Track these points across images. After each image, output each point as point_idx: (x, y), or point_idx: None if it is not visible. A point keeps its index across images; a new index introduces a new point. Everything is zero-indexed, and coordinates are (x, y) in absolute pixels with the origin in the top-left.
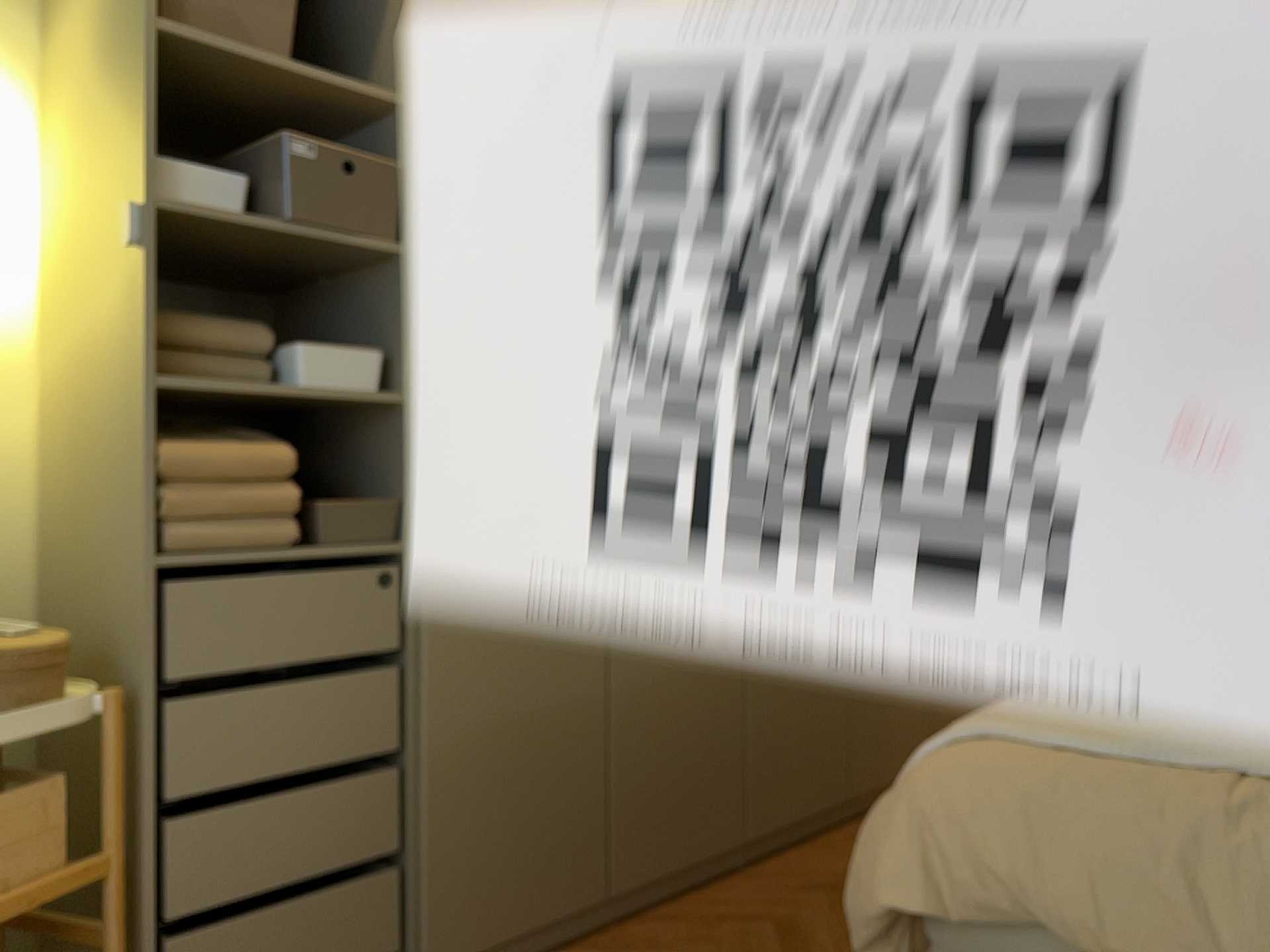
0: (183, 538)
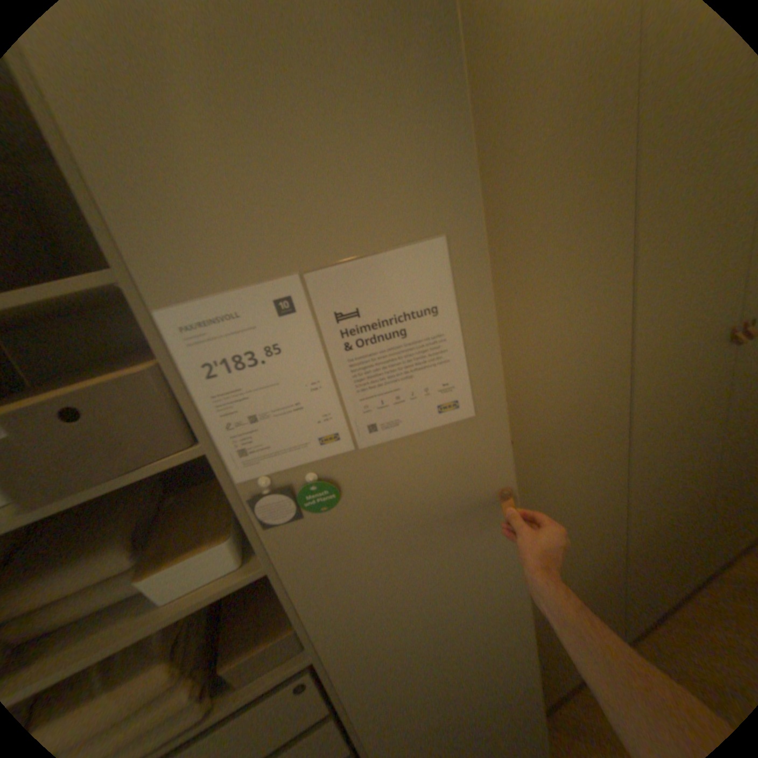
0: None
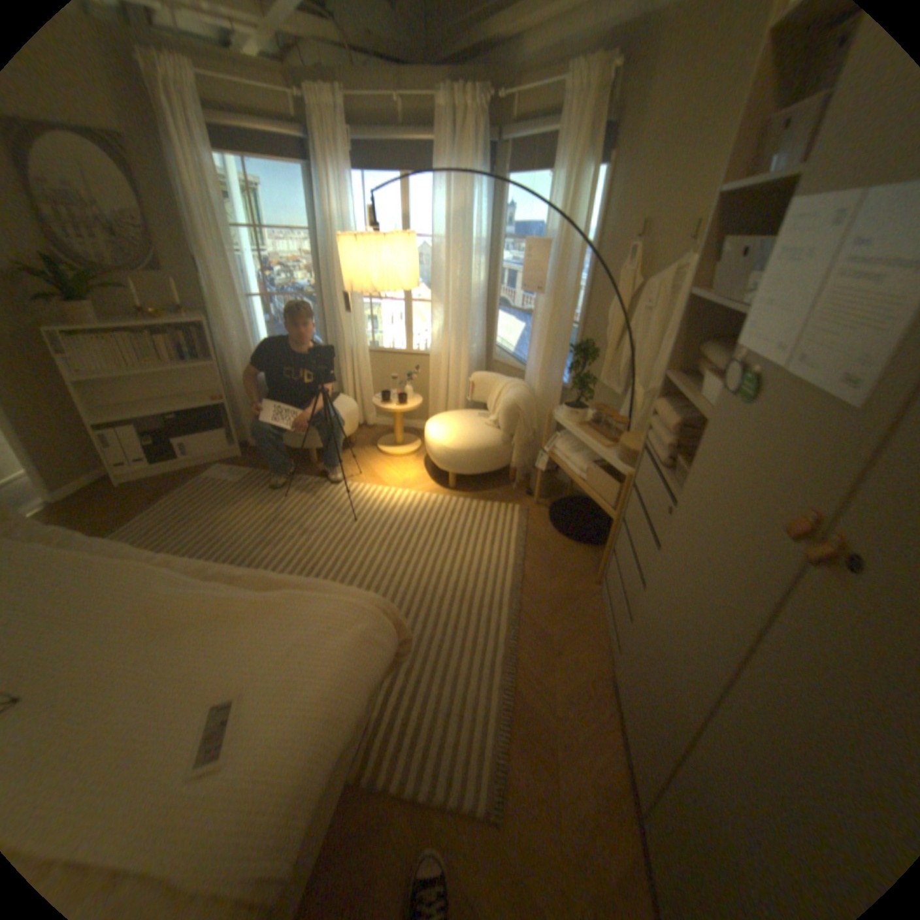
0: (649, 437)
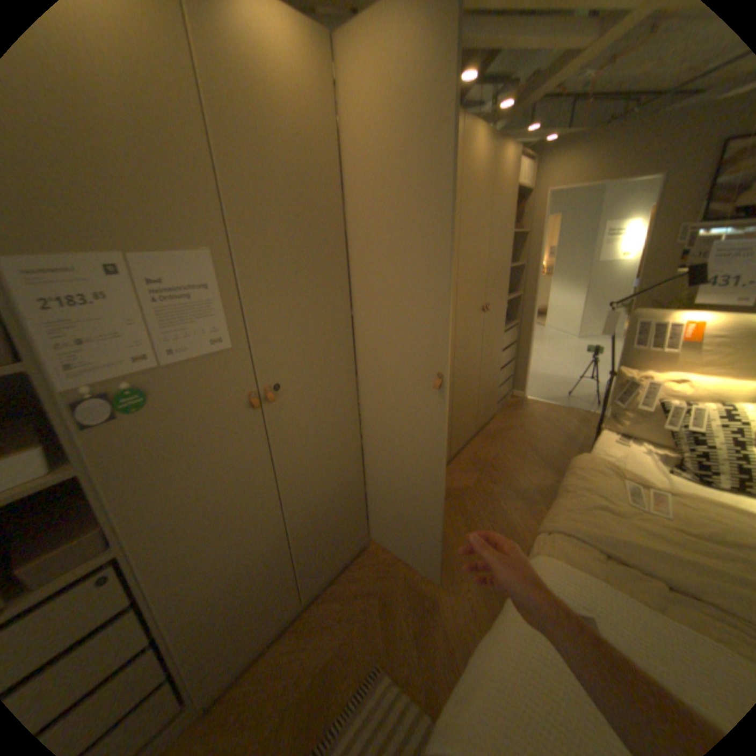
0: None
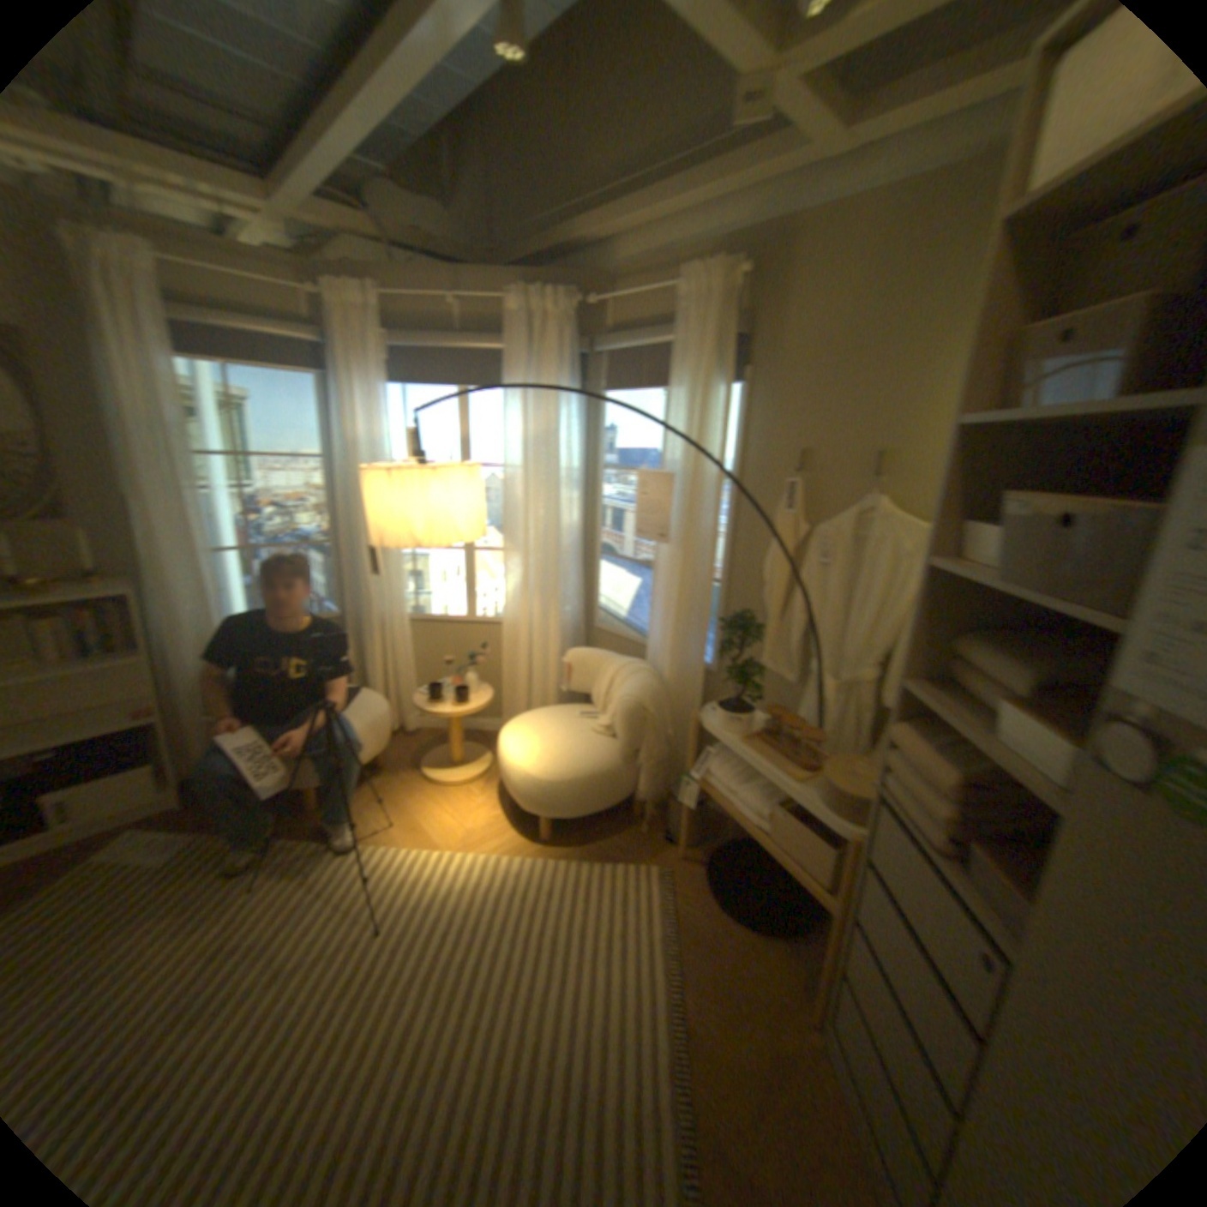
0: (891, 788)
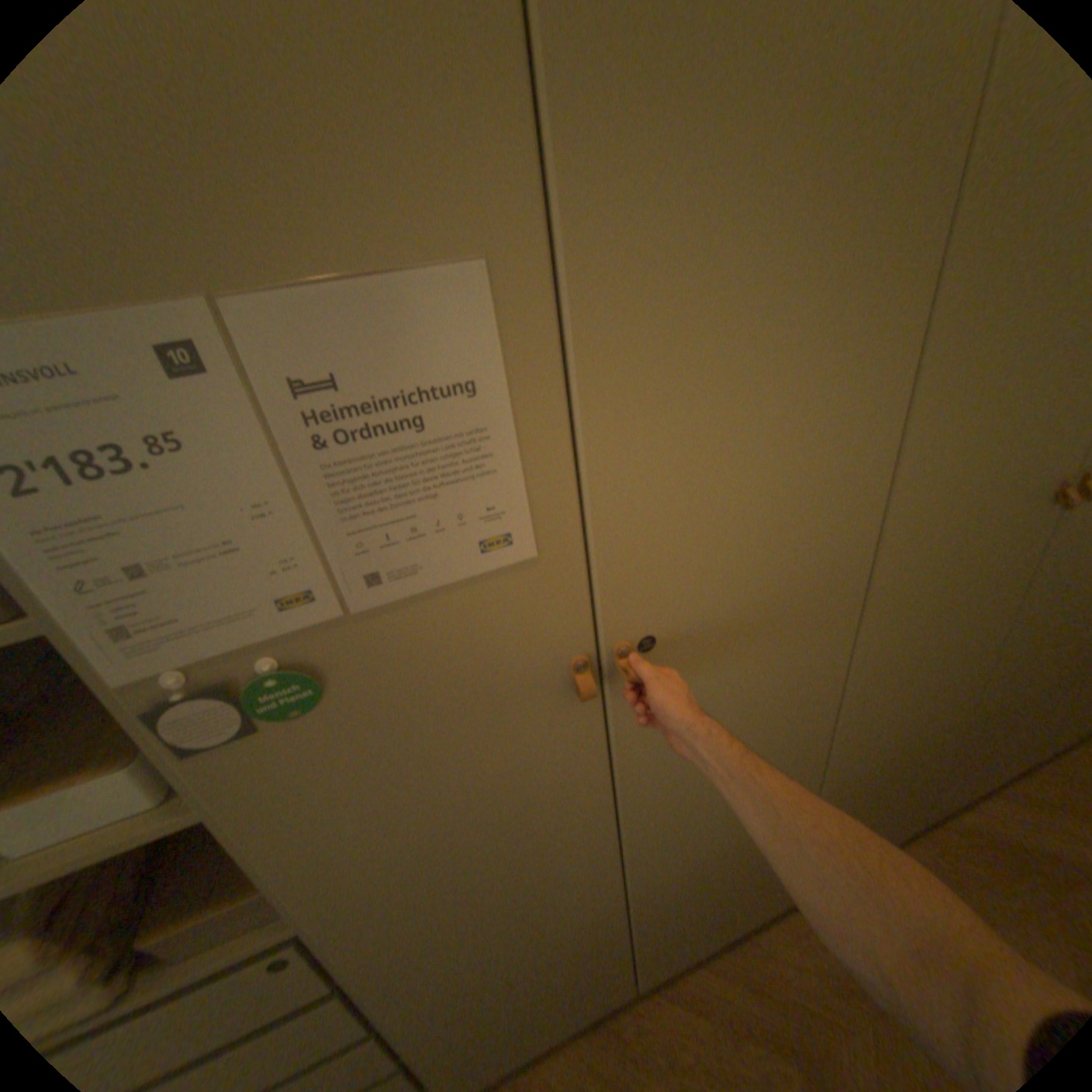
0: None
